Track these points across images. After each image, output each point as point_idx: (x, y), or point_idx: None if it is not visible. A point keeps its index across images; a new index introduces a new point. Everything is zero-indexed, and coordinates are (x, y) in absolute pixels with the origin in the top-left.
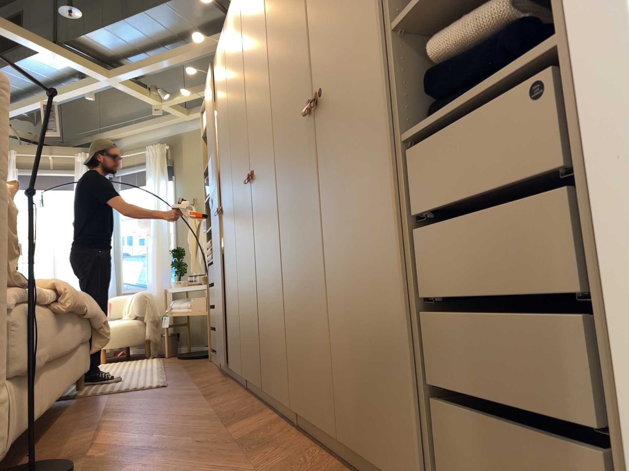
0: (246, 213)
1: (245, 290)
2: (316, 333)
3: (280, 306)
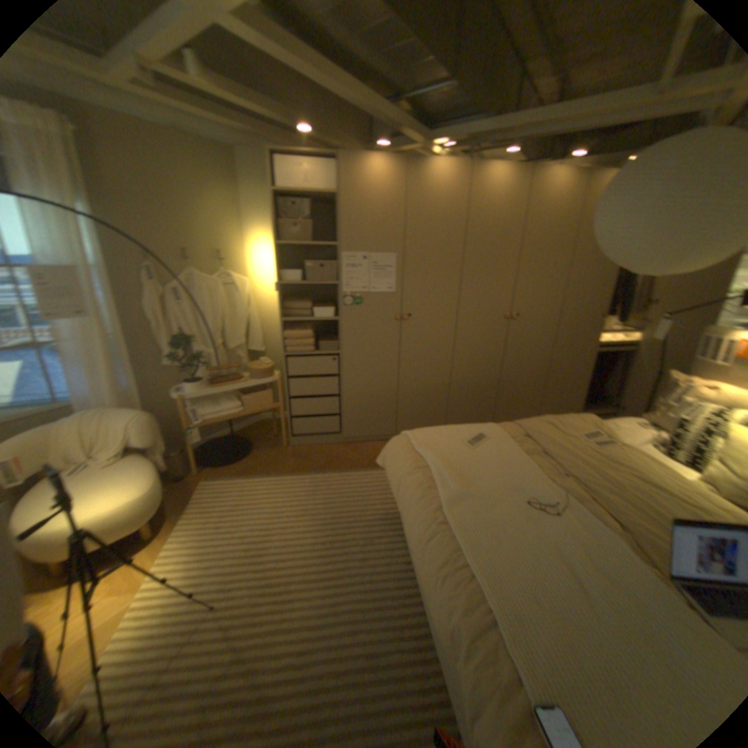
0: (487, 335)
1: (466, 382)
2: (574, 395)
3: (536, 388)
